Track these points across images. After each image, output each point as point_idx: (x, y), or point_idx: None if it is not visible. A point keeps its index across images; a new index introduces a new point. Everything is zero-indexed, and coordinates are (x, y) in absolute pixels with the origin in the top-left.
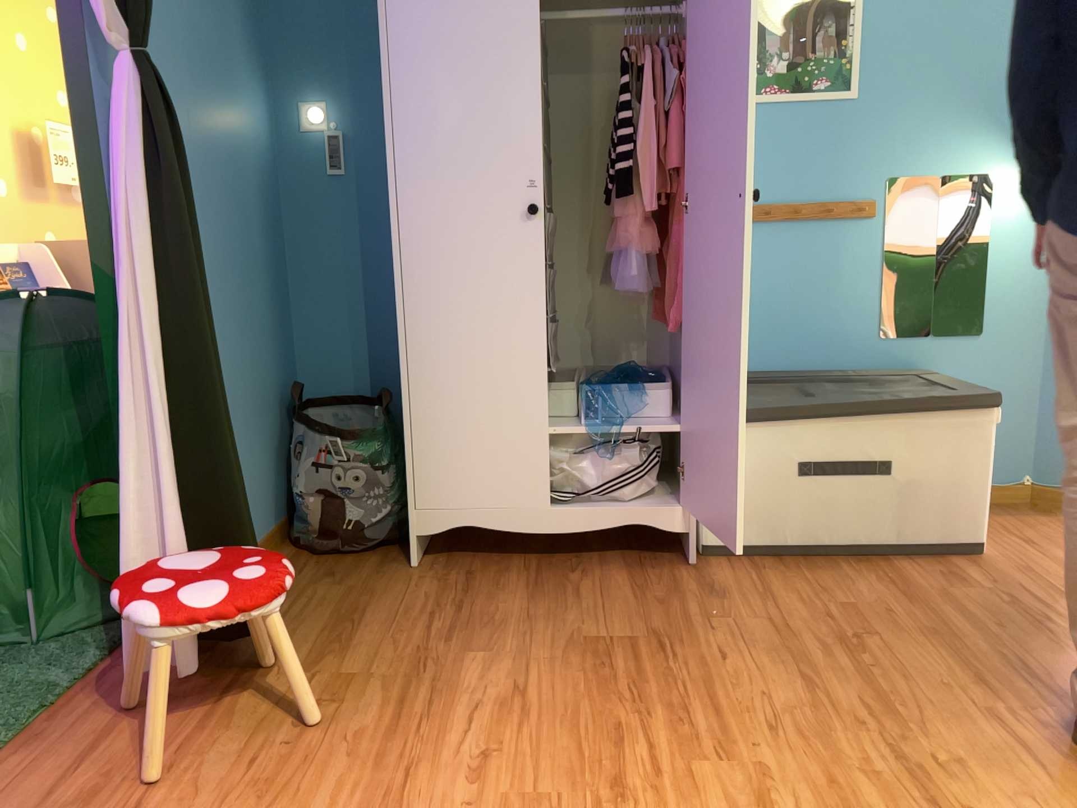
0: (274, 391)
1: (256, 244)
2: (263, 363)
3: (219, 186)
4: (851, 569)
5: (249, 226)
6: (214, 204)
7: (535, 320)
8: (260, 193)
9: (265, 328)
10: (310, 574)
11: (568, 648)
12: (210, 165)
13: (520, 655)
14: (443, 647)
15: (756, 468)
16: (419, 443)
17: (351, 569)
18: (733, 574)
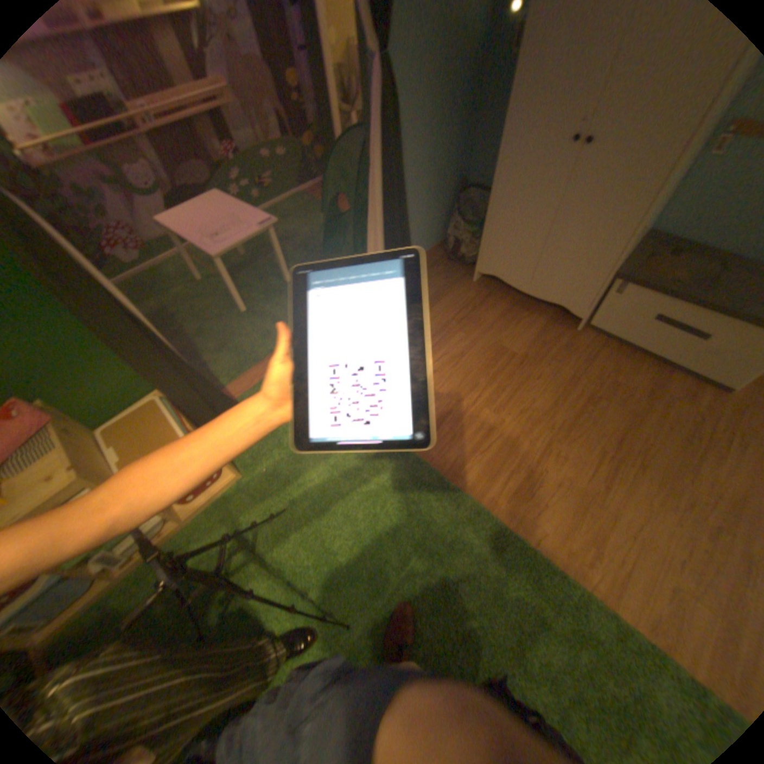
0: (452, 184)
1: (457, 108)
2: (447, 173)
3: (437, 85)
4: (646, 367)
5: (454, 99)
6: (432, 99)
7: (558, 198)
8: (467, 72)
9: (452, 155)
10: (439, 270)
11: (492, 346)
12: (434, 75)
13: (474, 341)
14: (456, 325)
15: (632, 306)
16: (487, 238)
17: (453, 273)
18: (590, 343)
